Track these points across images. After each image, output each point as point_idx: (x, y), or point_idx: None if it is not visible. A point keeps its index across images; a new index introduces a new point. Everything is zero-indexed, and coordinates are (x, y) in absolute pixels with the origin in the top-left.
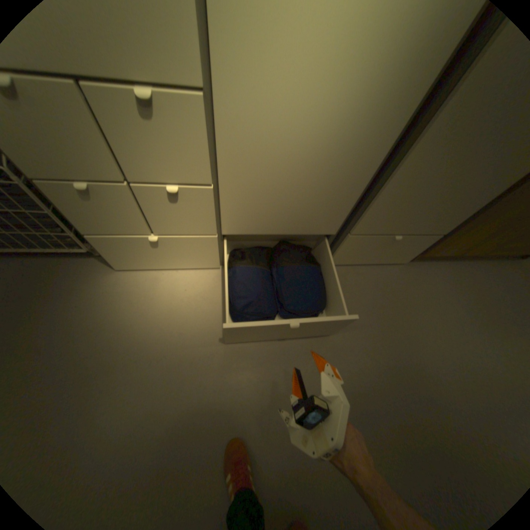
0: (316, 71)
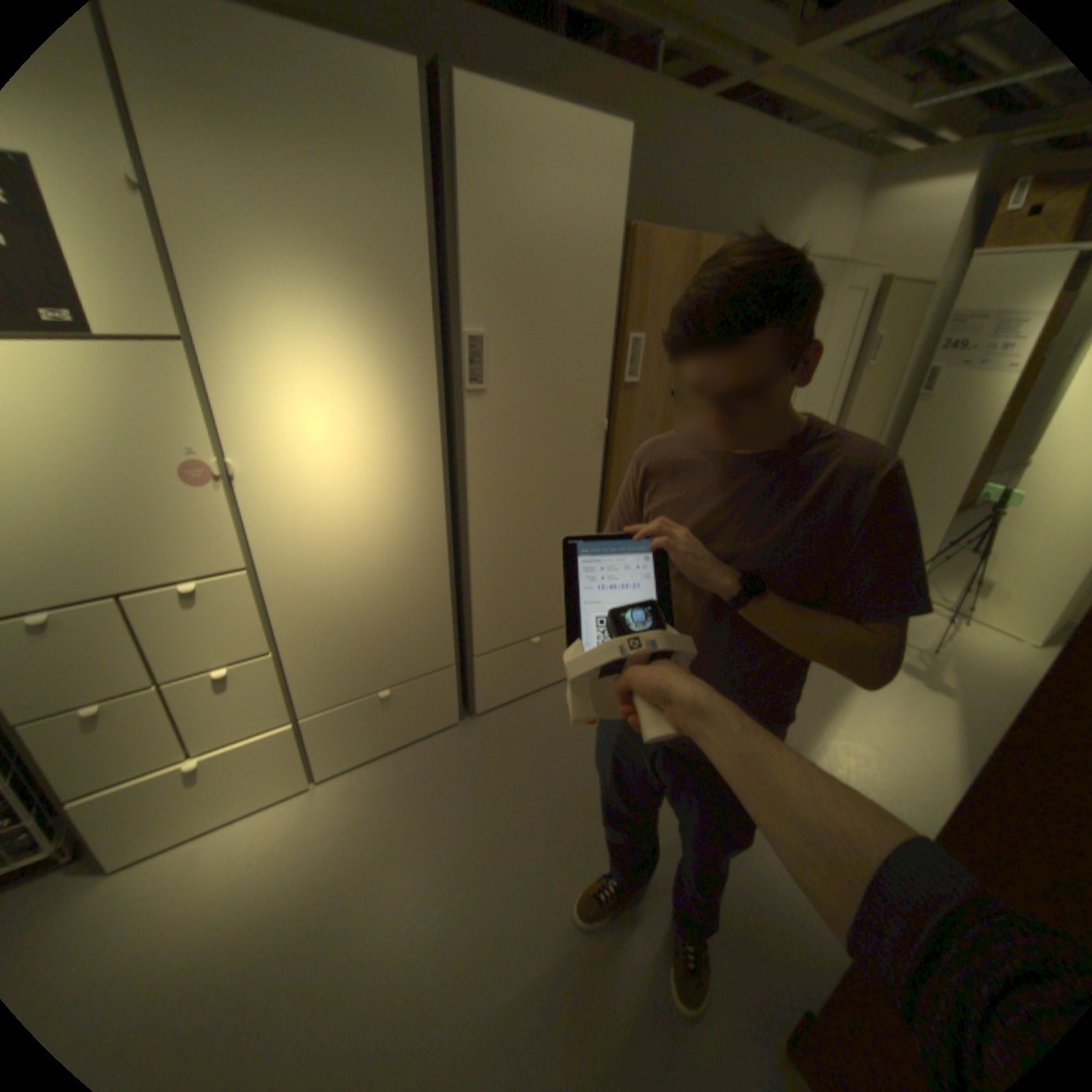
0: (346, 530)
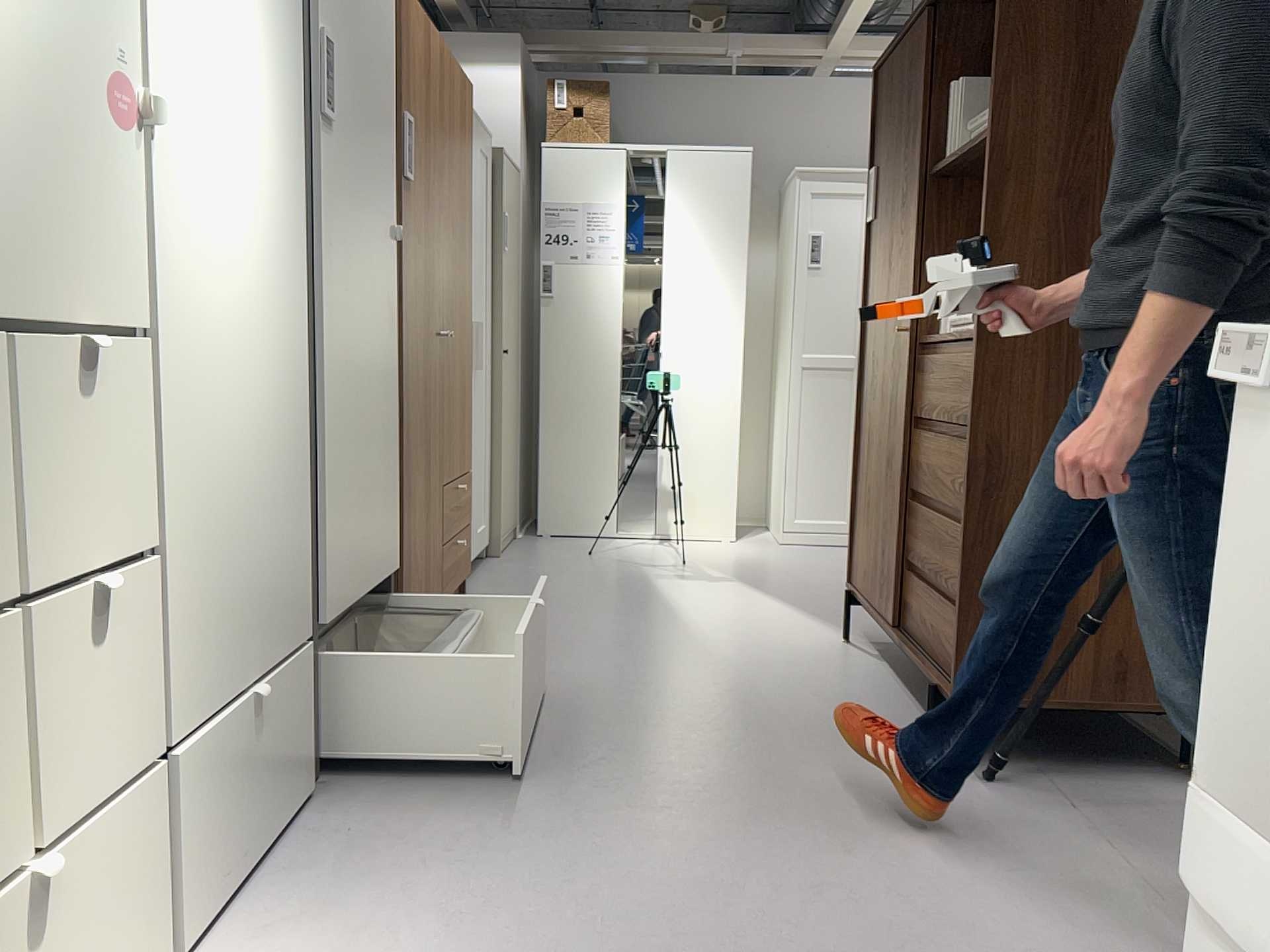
0: (229, 297)
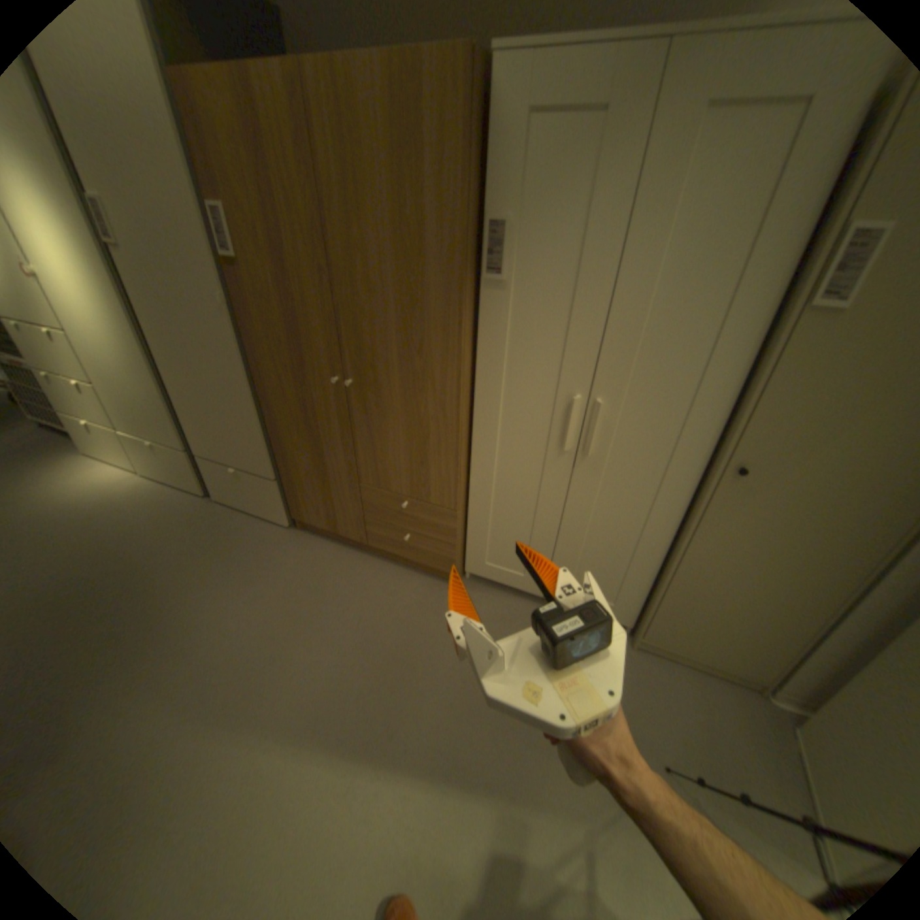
0: (91, 326)
